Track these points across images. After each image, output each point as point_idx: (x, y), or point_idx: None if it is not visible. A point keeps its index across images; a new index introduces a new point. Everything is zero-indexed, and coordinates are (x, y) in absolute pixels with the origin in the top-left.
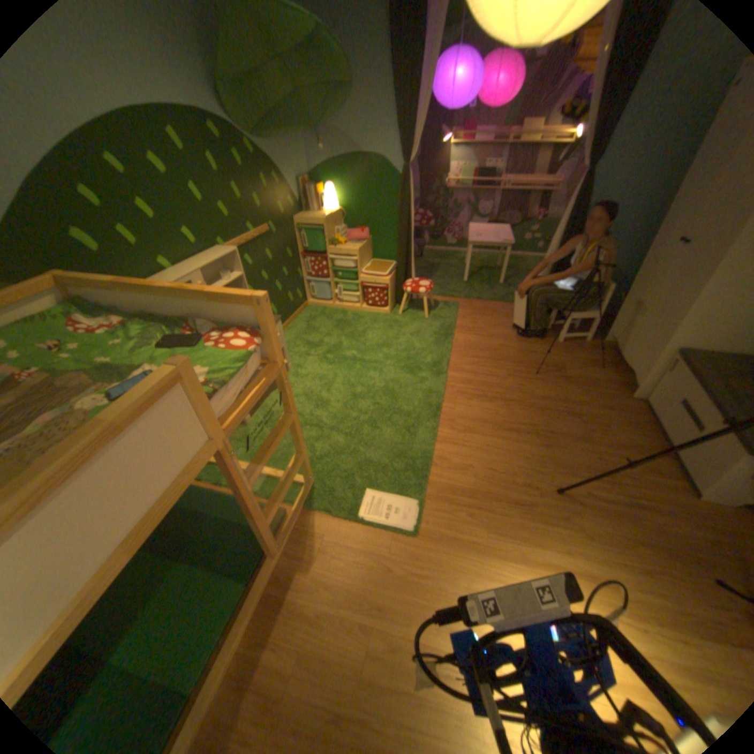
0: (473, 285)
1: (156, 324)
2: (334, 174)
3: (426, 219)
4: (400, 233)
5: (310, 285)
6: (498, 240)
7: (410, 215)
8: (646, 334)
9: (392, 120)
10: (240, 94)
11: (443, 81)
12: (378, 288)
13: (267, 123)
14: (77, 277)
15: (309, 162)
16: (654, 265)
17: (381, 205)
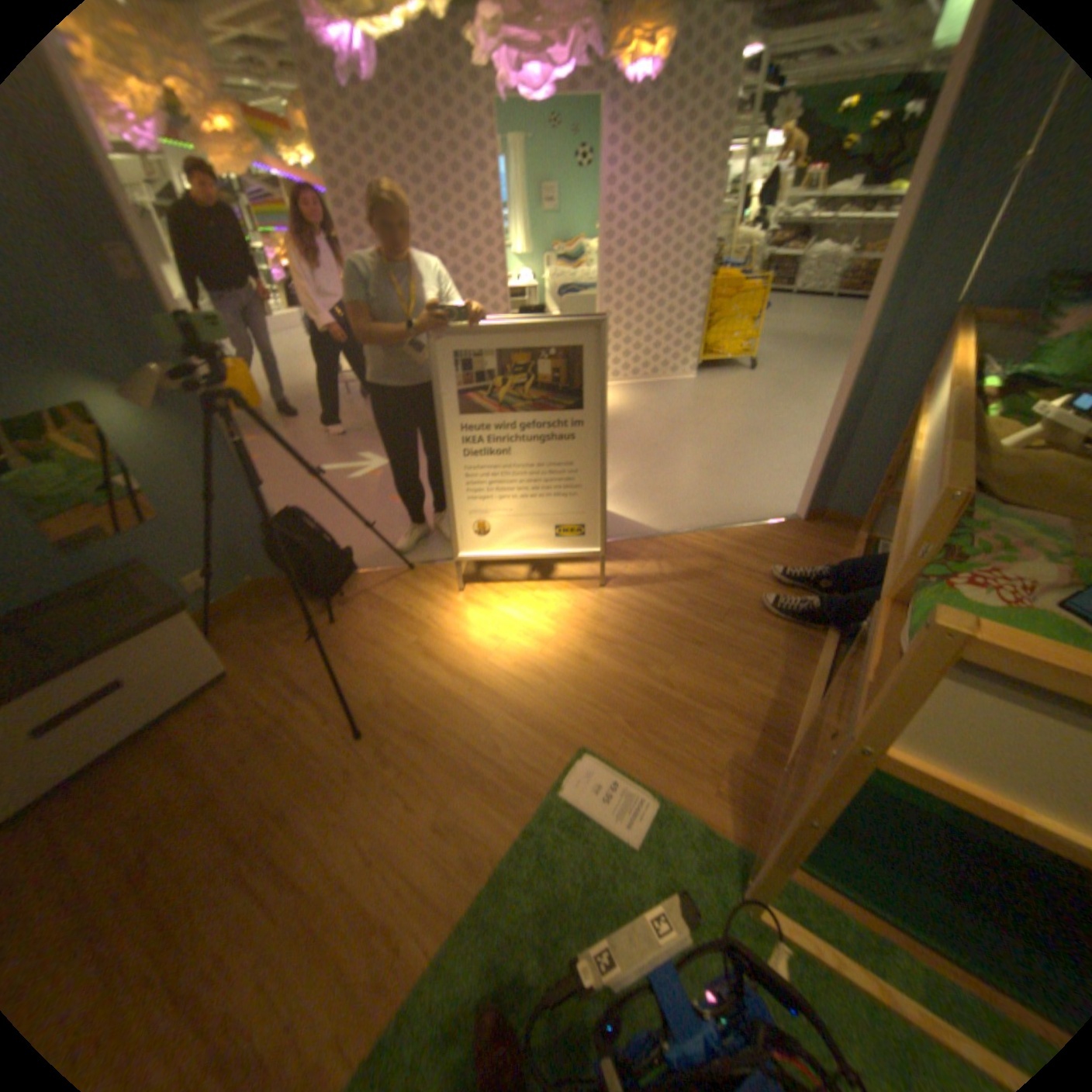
0: None
1: None
2: None
3: None
4: None
5: None
6: None
7: None
8: None
9: None
10: None
11: None
12: None
13: None
14: None
15: None
16: None
17: None
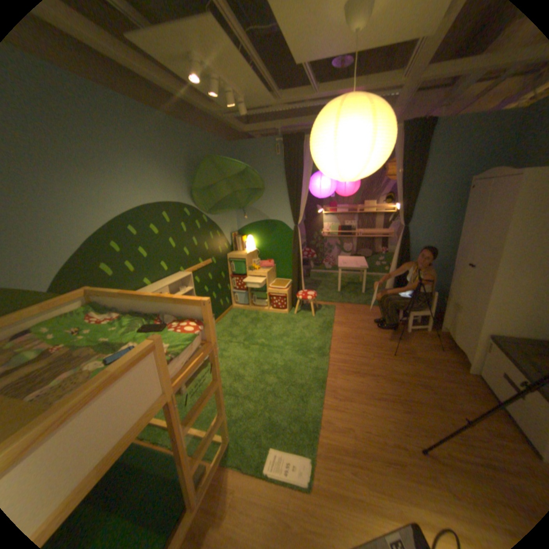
0: (344, 294)
1: (138, 318)
2: (253, 231)
3: (311, 253)
4: (293, 262)
5: (235, 295)
6: (357, 265)
7: (299, 252)
8: (466, 326)
9: (287, 204)
10: (204, 195)
11: (314, 185)
12: (280, 296)
13: (216, 207)
14: (97, 290)
15: (239, 224)
16: (459, 280)
17: (281, 246)
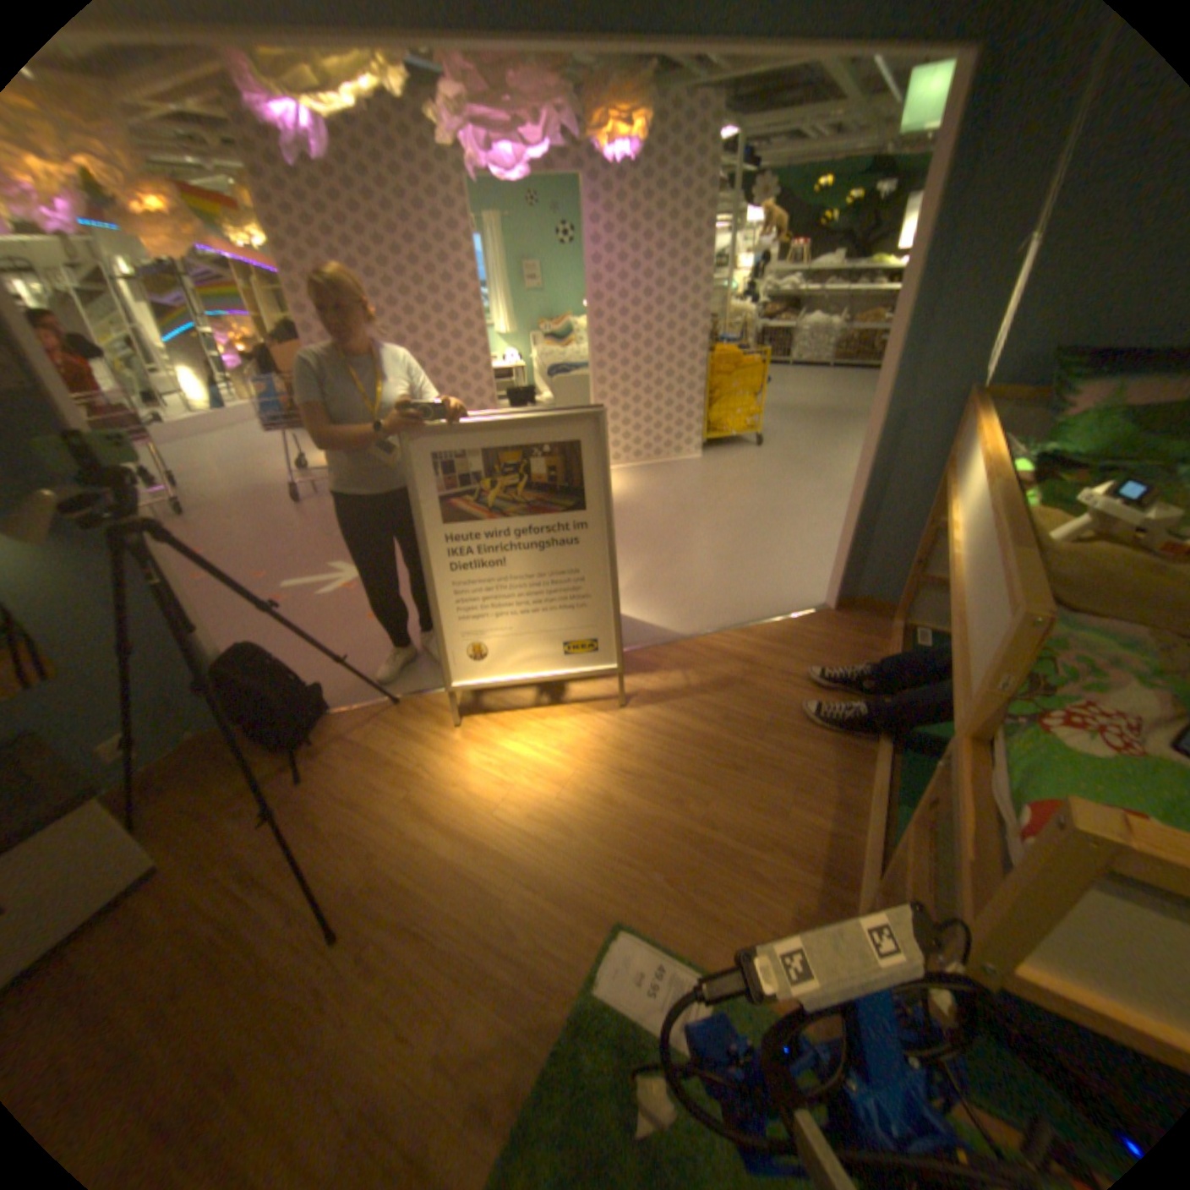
0: None
1: None
2: None
3: None
4: None
5: None
6: None
7: None
8: None
9: None
10: None
11: None
12: None
13: None
14: None
15: None
16: None
17: None
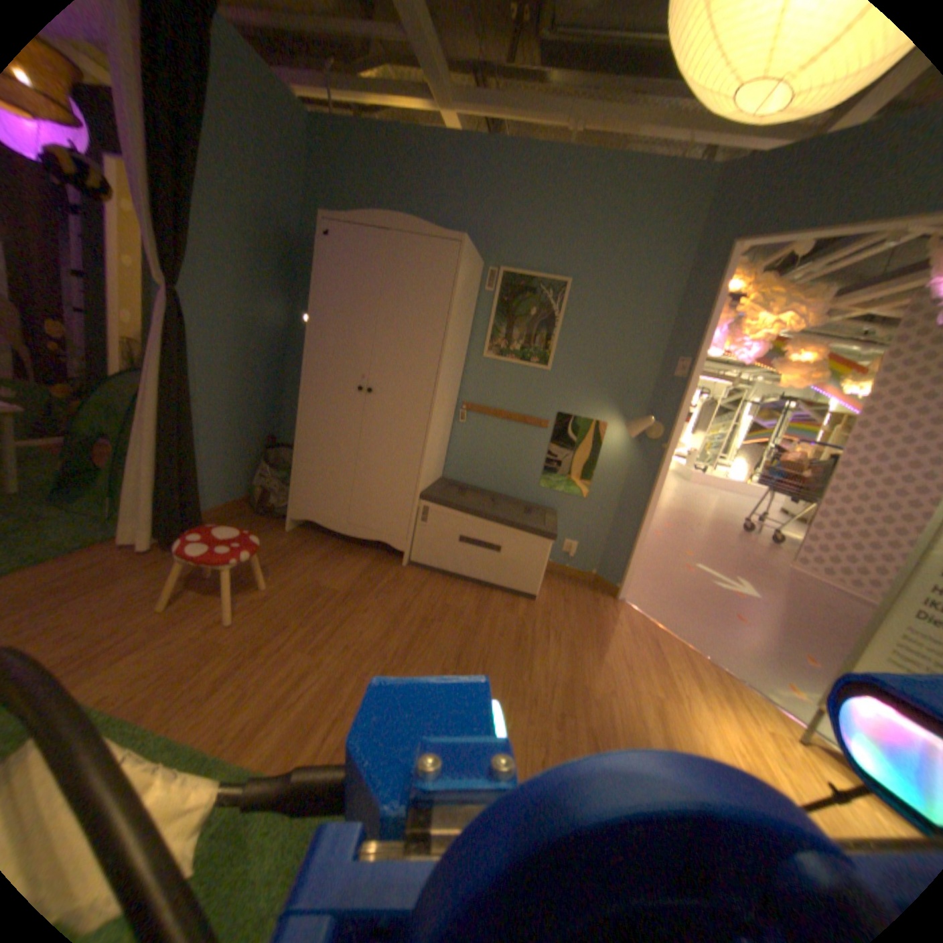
0: None
1: None
2: None
3: None
4: None
5: None
6: None
7: None
8: (365, 495)
9: None
10: None
11: None
12: None
13: None
14: None
15: None
16: (325, 419)
17: None
